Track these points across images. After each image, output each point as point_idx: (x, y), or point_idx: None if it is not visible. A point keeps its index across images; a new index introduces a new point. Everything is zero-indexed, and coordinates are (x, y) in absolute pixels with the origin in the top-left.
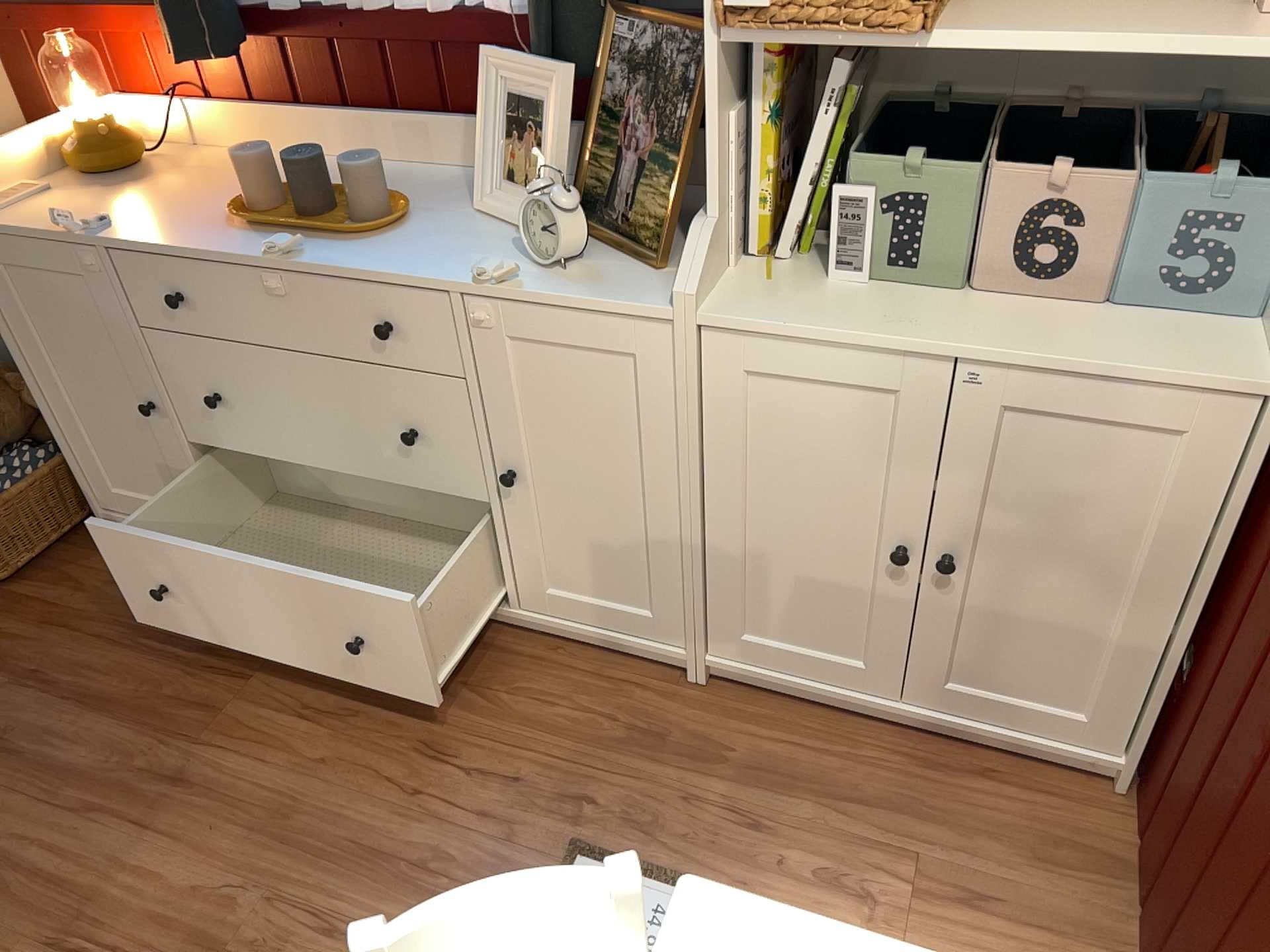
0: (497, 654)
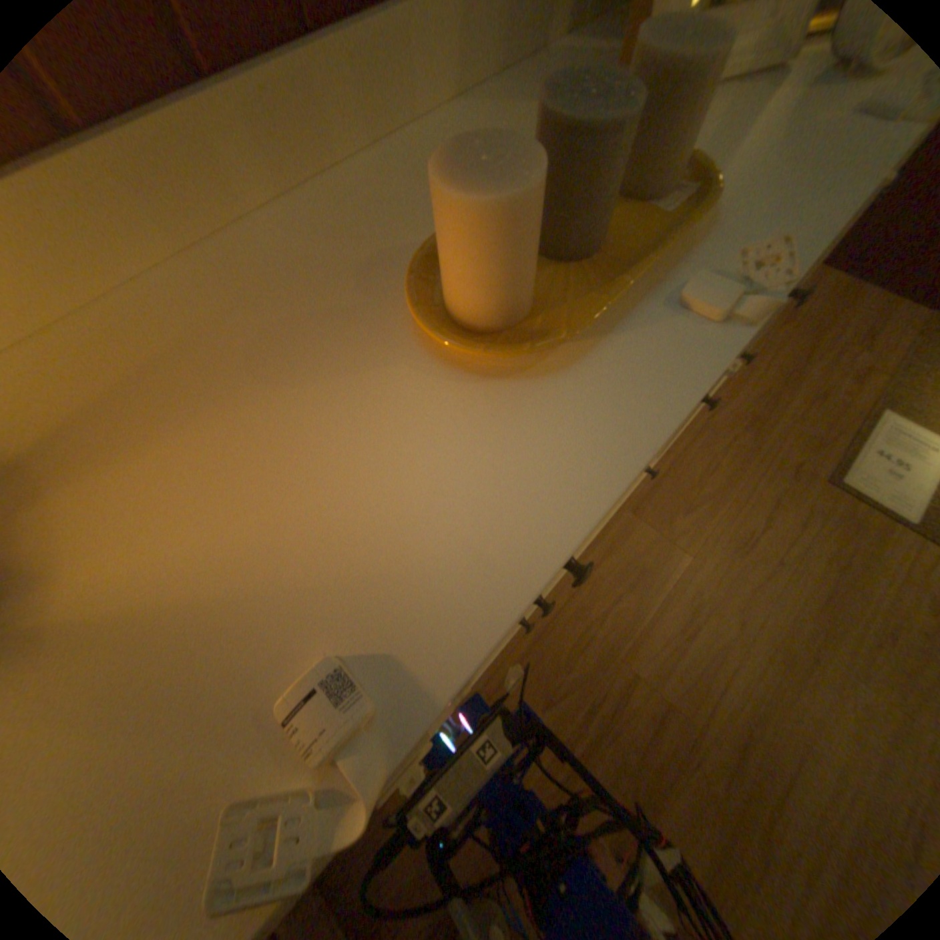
0: (663, 489)
